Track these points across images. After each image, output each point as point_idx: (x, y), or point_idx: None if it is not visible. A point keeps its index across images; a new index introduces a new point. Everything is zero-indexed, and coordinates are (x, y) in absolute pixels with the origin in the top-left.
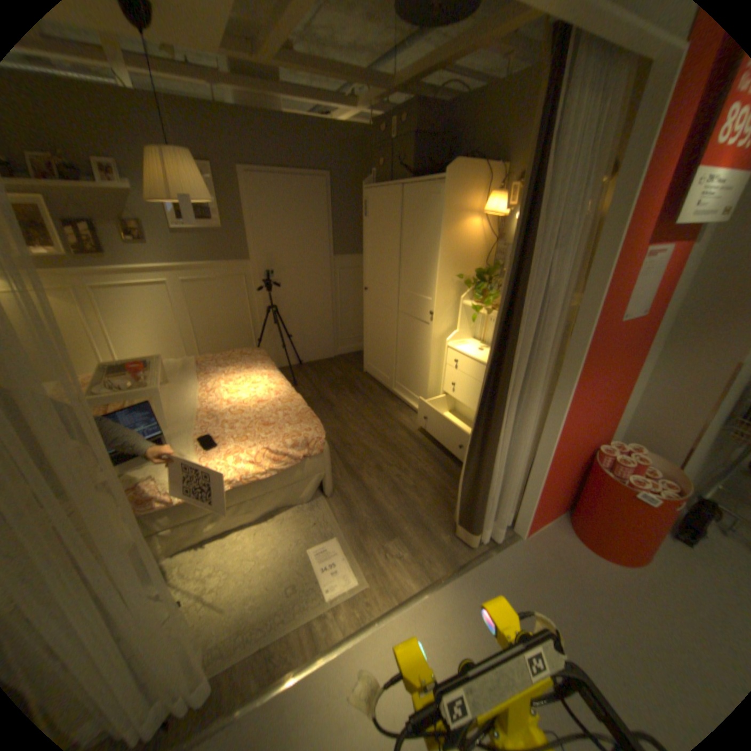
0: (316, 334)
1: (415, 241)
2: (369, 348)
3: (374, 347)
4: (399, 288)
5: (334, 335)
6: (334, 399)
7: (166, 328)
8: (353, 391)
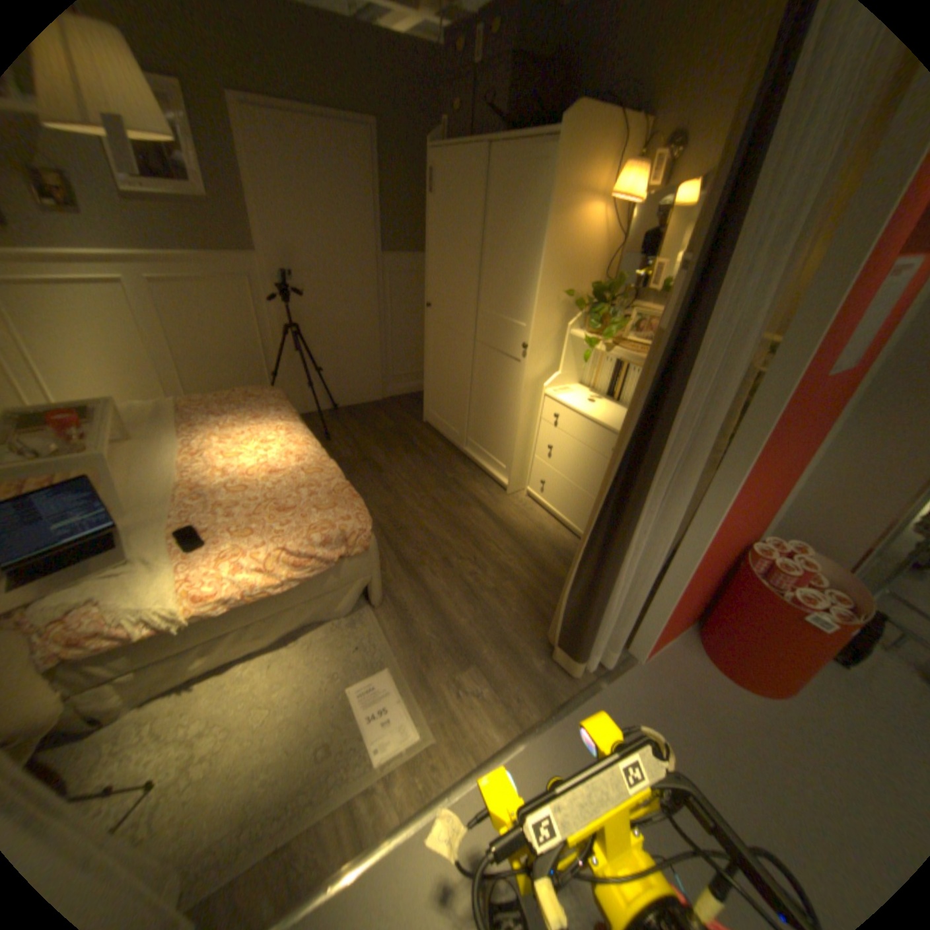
0: (357, 368)
1: (506, 235)
2: (431, 389)
3: (439, 389)
4: (478, 306)
5: (382, 369)
6: (383, 461)
7: (128, 351)
8: (409, 449)
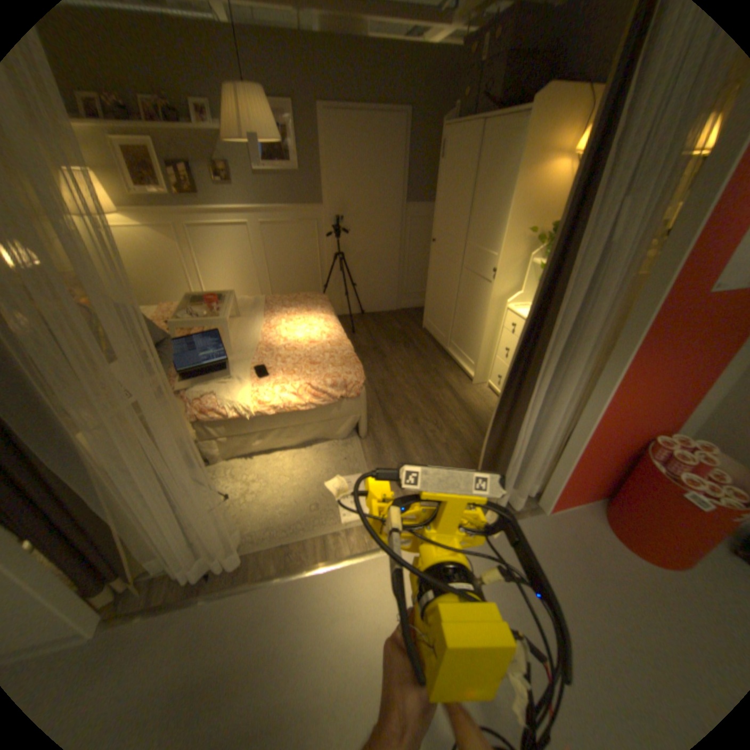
0: (379, 285)
1: (489, 187)
2: (429, 303)
3: (434, 303)
4: (466, 240)
5: (398, 287)
6: (387, 351)
7: (244, 267)
8: (407, 345)
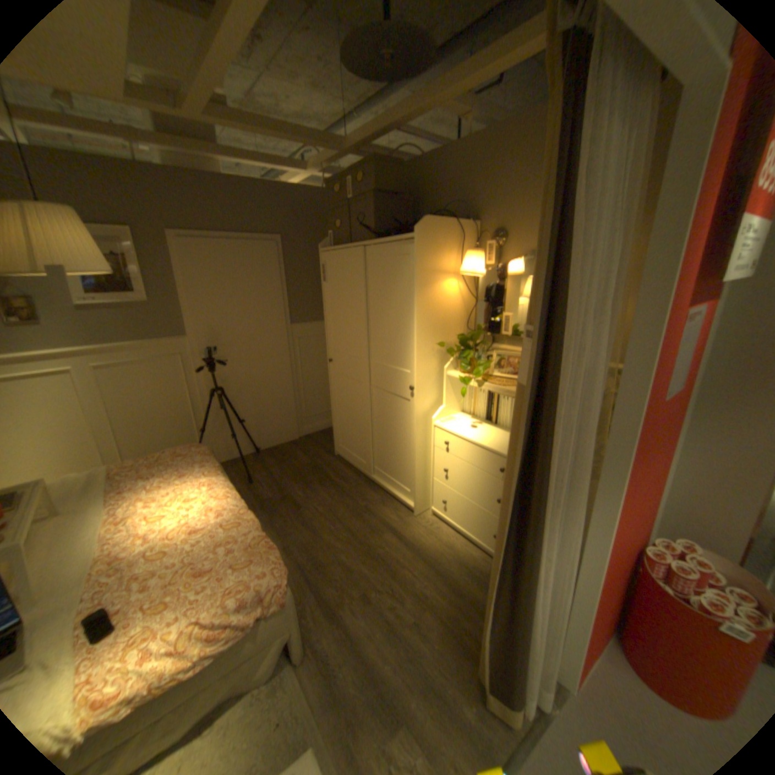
0: (275, 415)
1: (385, 307)
2: (339, 427)
3: (346, 426)
4: (370, 359)
5: (297, 413)
6: (301, 497)
7: (70, 428)
8: (324, 482)
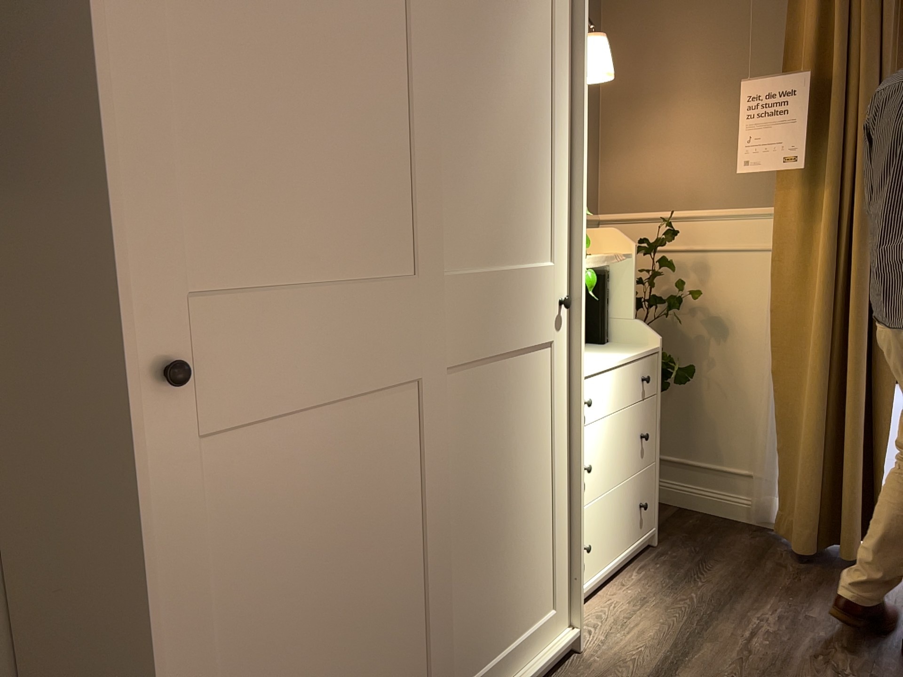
0: None
1: (487, 75)
2: None
3: None
4: (438, 267)
5: None
6: None
7: None
8: None
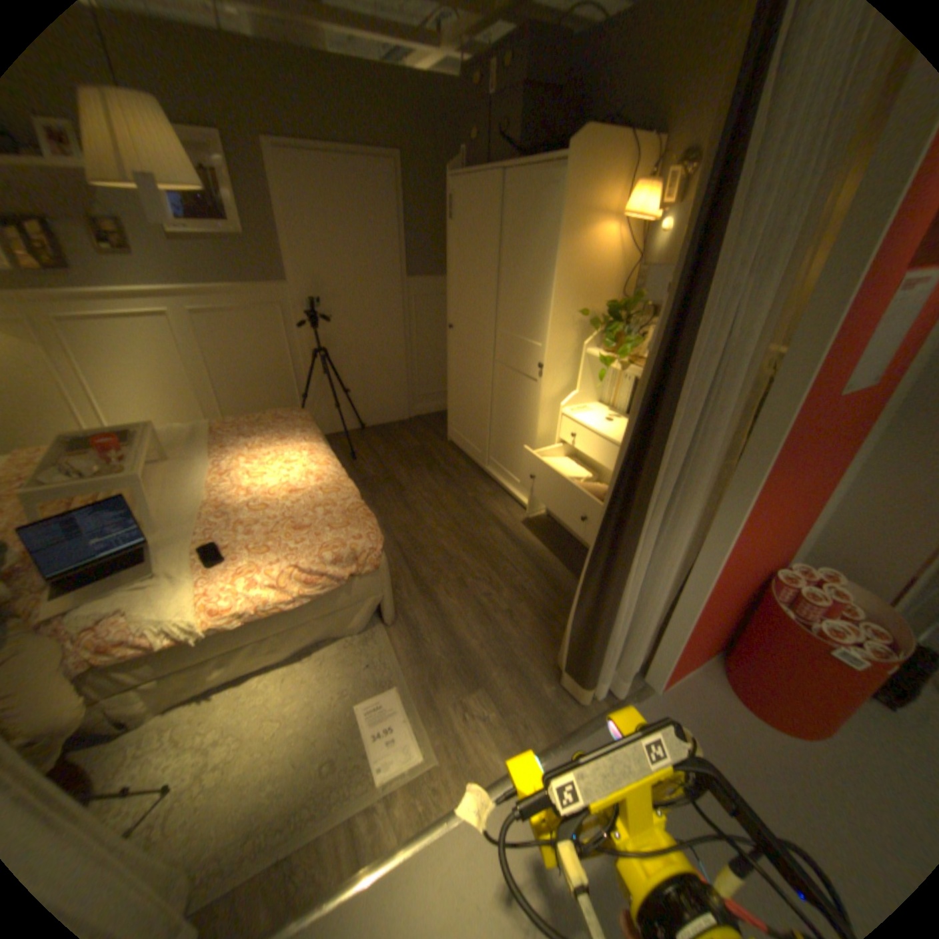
0: (384, 389)
1: (521, 258)
2: (455, 409)
3: (462, 408)
4: (496, 327)
5: (409, 389)
6: (406, 480)
7: (172, 378)
8: (432, 468)
